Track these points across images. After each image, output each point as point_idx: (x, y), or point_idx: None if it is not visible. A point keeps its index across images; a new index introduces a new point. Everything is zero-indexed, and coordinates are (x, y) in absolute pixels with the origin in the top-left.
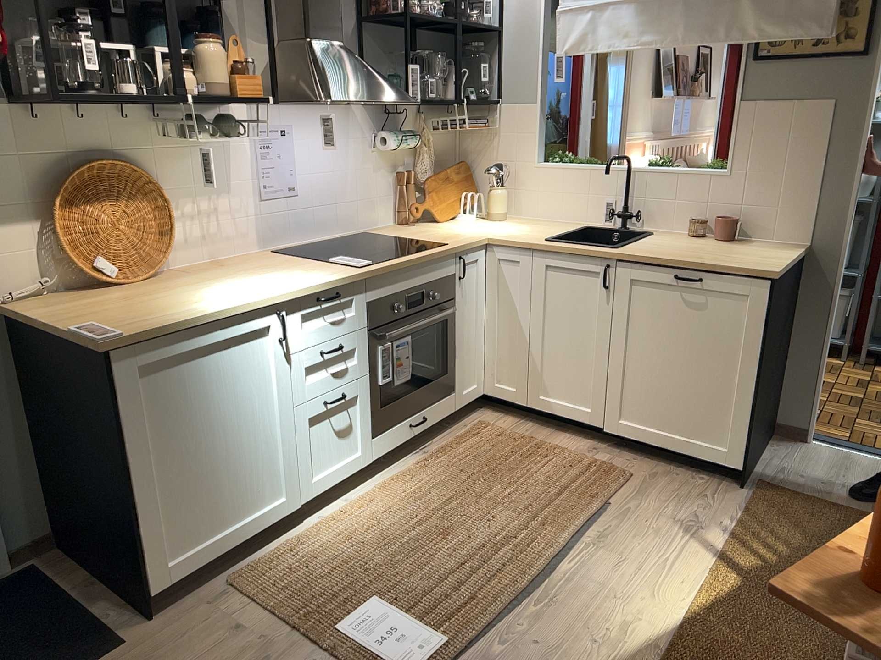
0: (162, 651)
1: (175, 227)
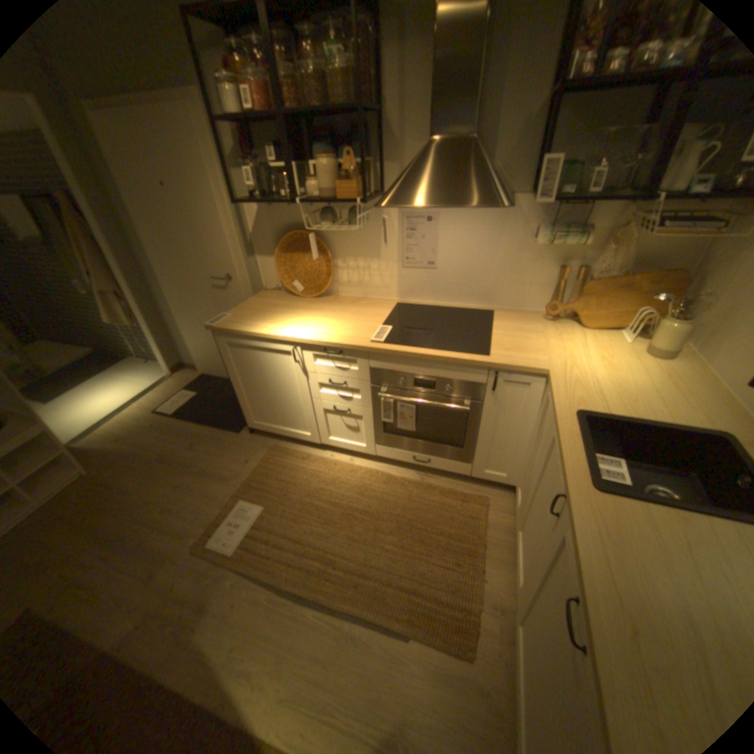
0: (232, 446)
1: (330, 273)
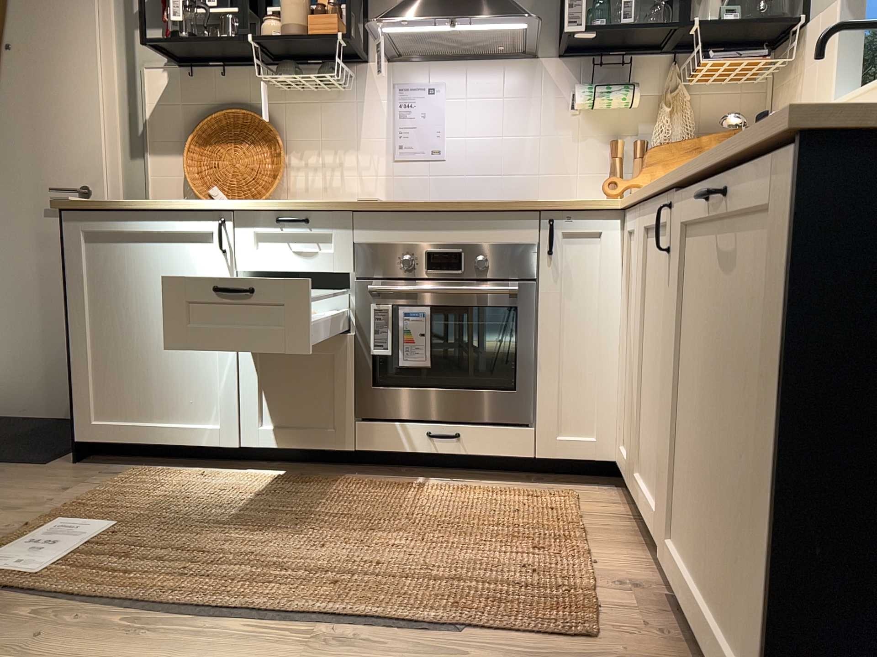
0: (33, 477)
1: (279, 169)
